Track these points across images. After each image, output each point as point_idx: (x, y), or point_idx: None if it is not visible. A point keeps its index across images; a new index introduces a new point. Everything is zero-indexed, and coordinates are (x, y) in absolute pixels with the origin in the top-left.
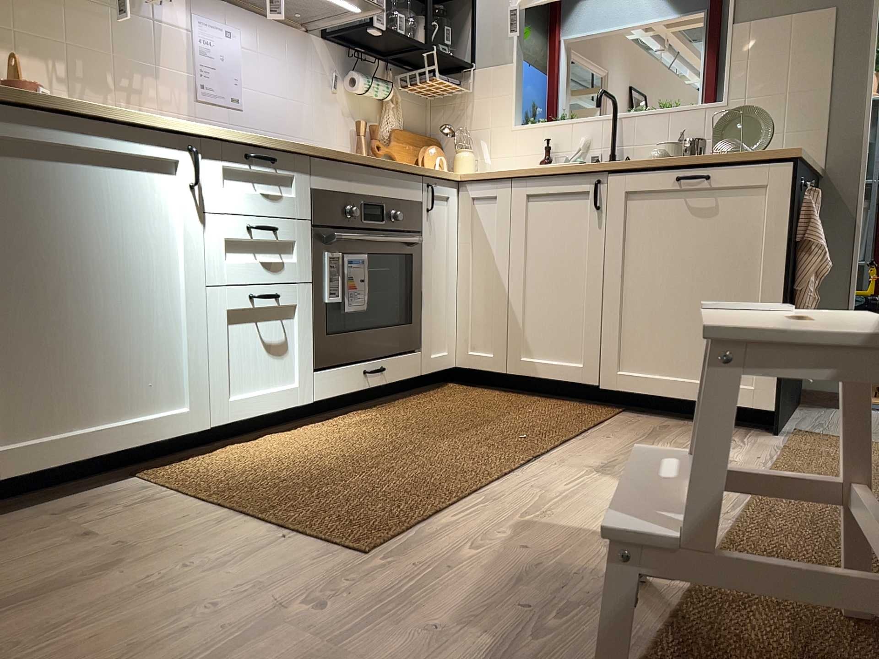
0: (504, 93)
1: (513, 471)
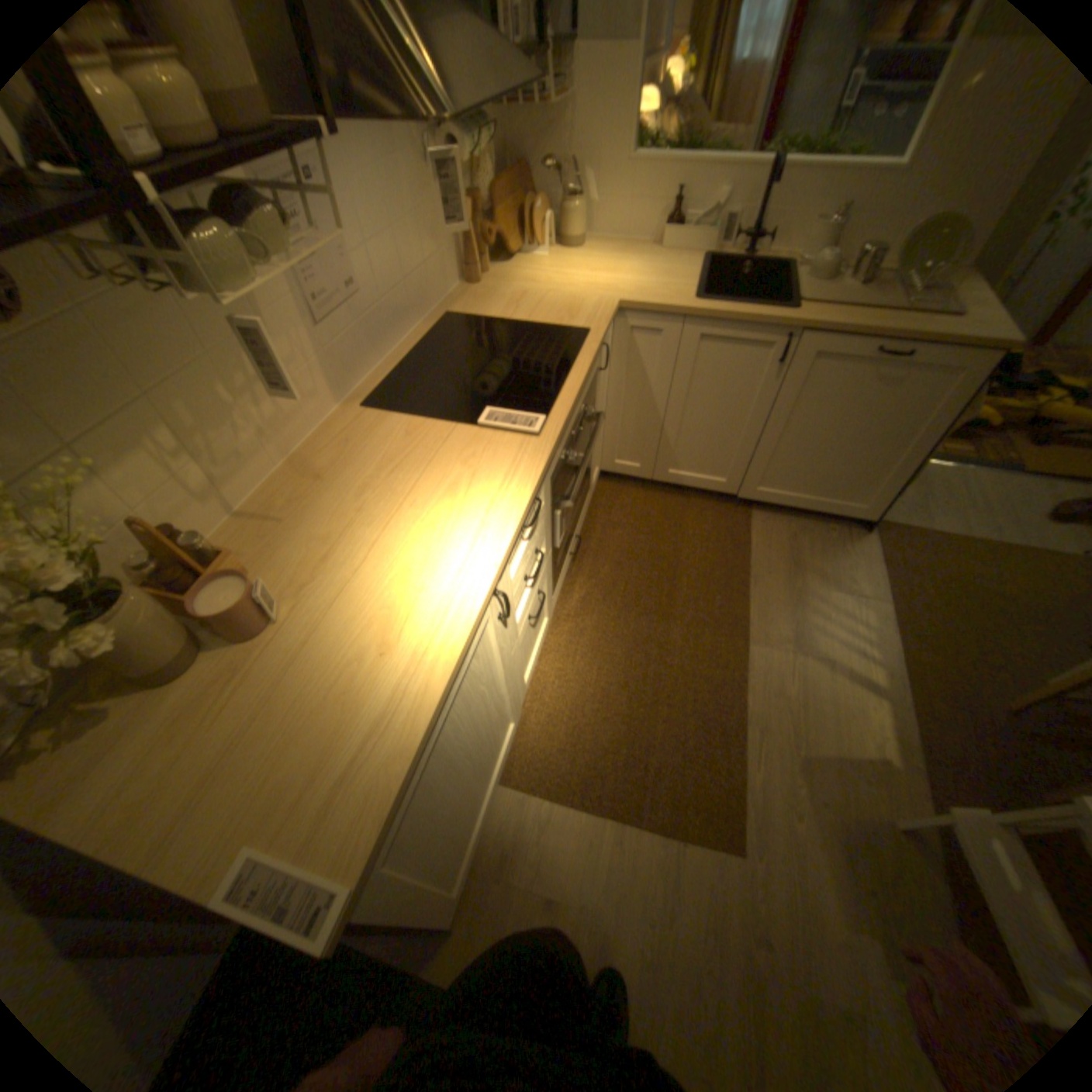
0: (622, 92)
1: (750, 672)
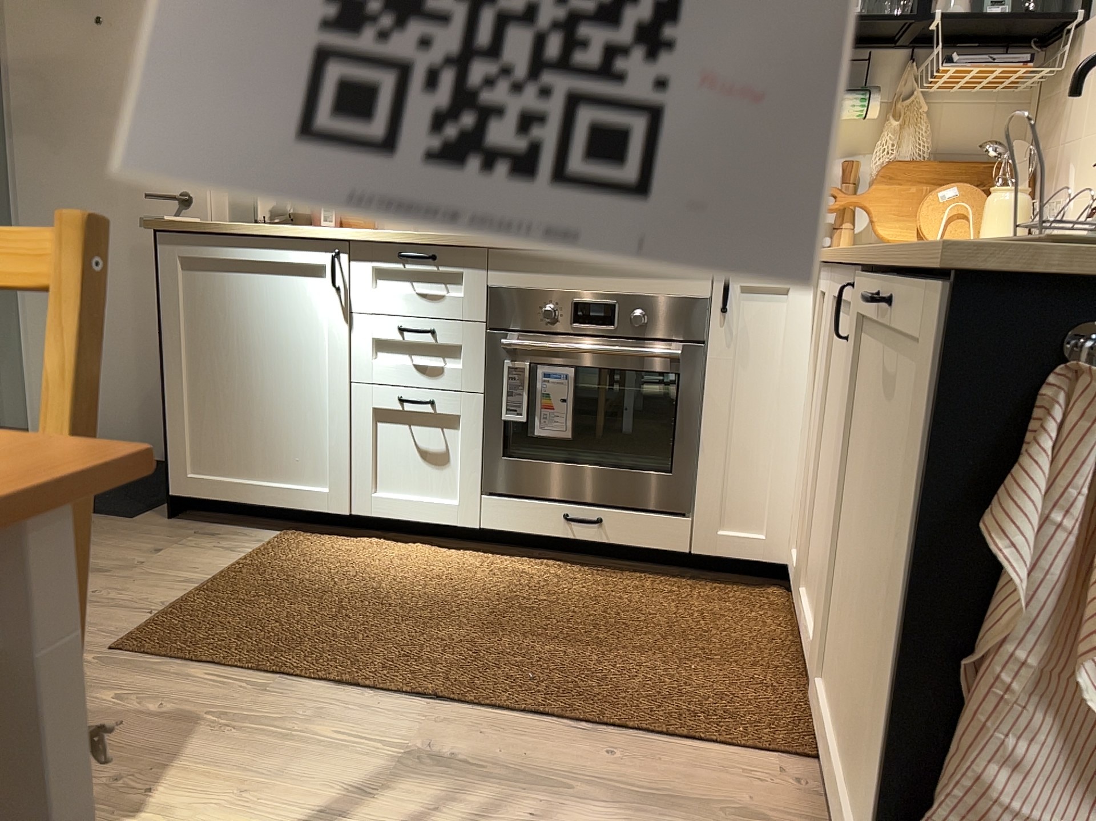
0: None
1: (373, 688)
